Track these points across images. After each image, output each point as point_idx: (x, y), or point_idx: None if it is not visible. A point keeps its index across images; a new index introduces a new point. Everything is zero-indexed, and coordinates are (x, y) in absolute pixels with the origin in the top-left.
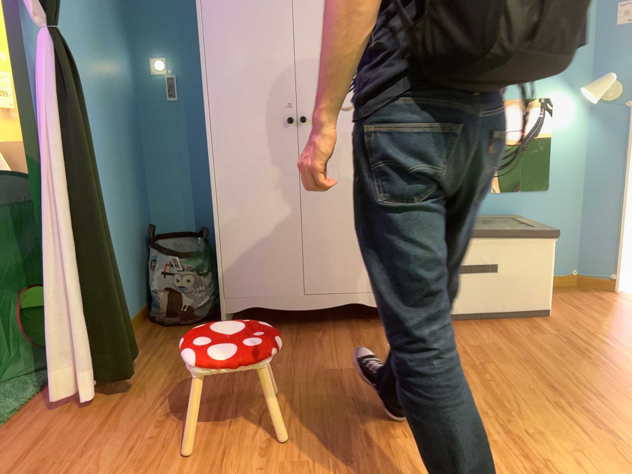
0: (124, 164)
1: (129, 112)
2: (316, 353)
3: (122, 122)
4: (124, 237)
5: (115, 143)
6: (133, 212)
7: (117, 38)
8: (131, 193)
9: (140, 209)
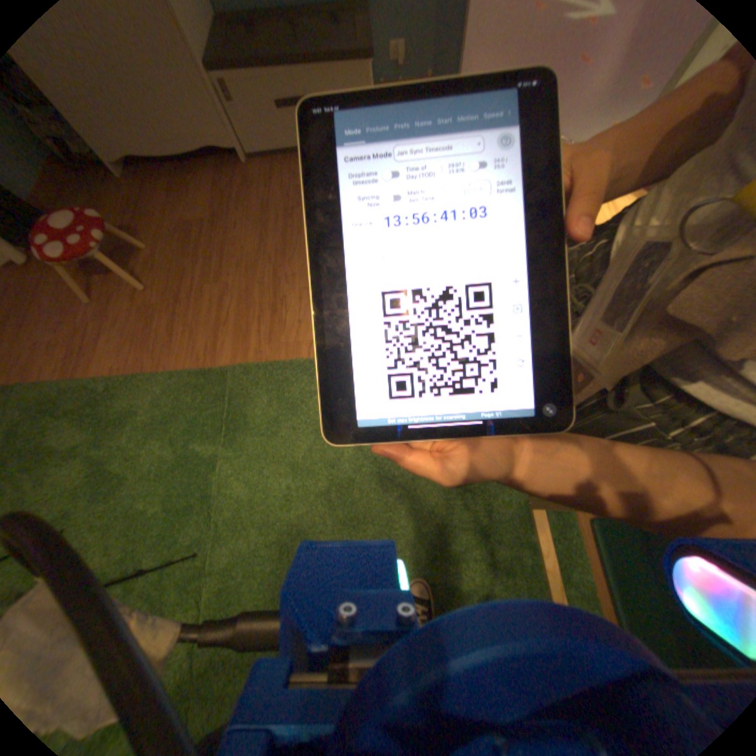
0: None
1: None
2: (183, 199)
3: None
4: None
5: None
6: None
7: None
8: None
9: None
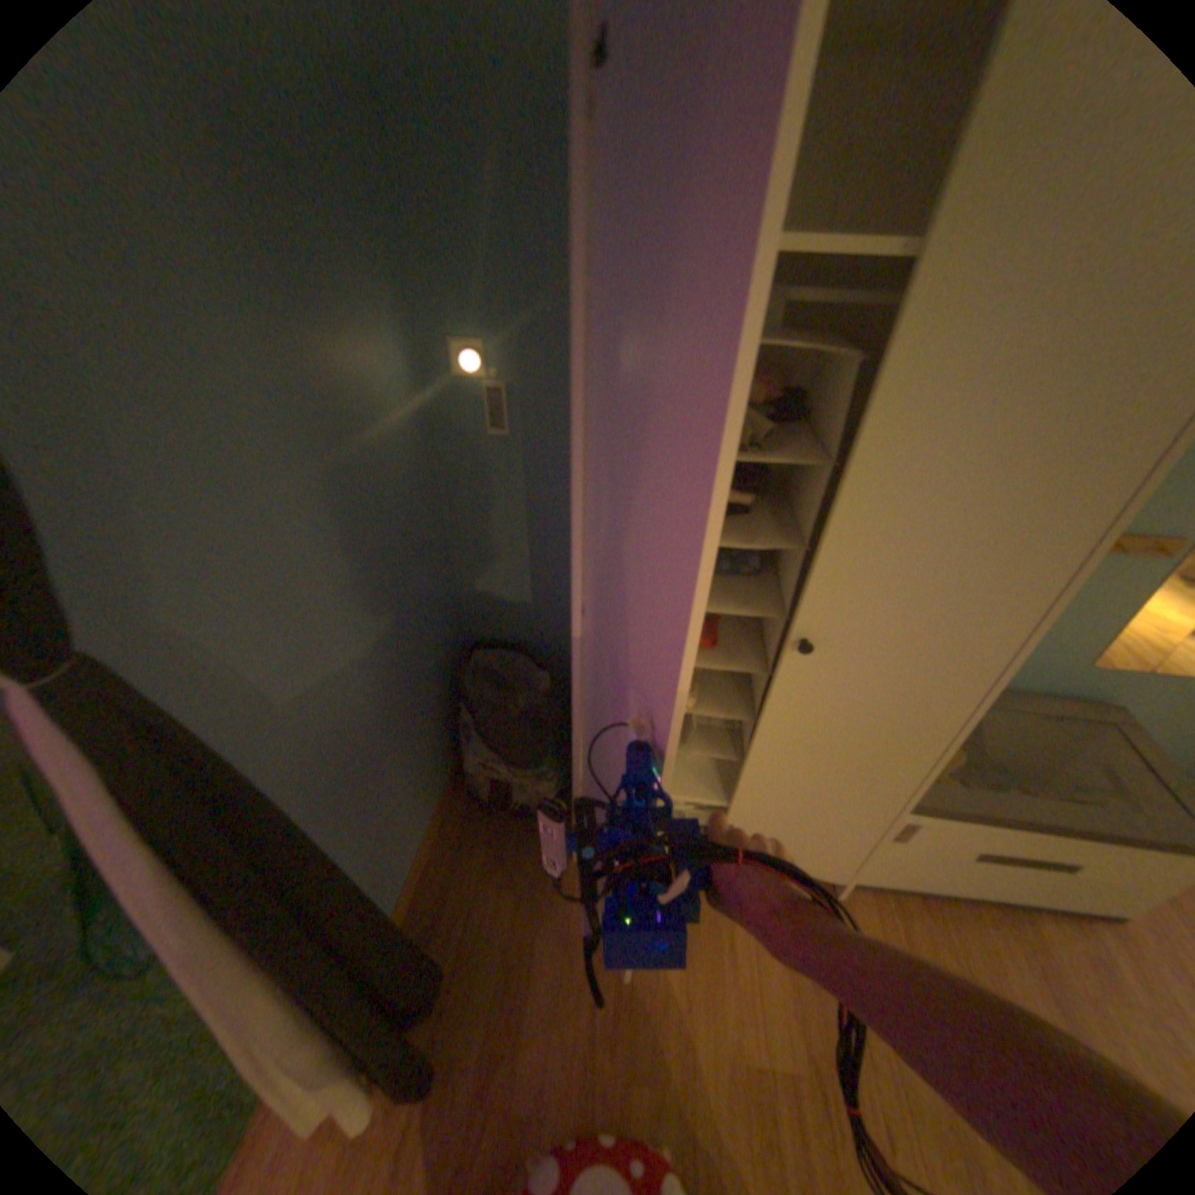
0: (405, 594)
1: (408, 475)
2: (733, 982)
3: (394, 515)
4: (415, 717)
5: (383, 577)
6: (429, 655)
7: (364, 314)
8: (422, 629)
9: (442, 631)
